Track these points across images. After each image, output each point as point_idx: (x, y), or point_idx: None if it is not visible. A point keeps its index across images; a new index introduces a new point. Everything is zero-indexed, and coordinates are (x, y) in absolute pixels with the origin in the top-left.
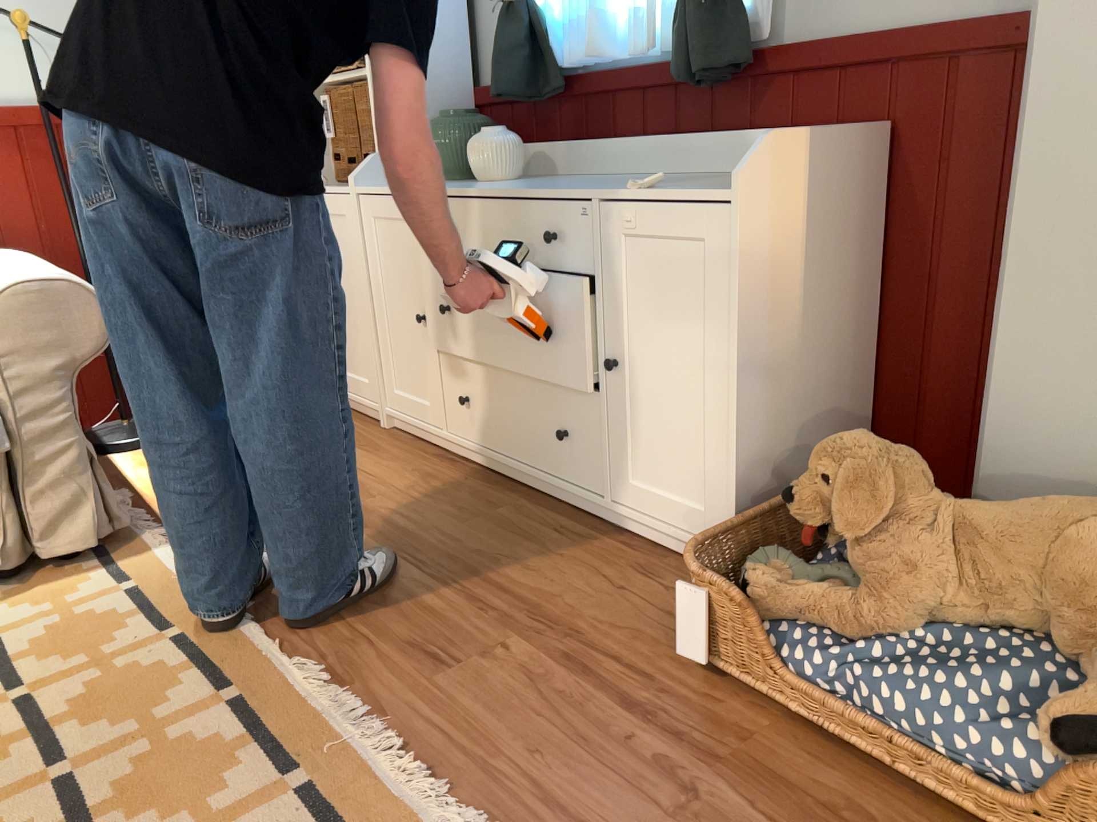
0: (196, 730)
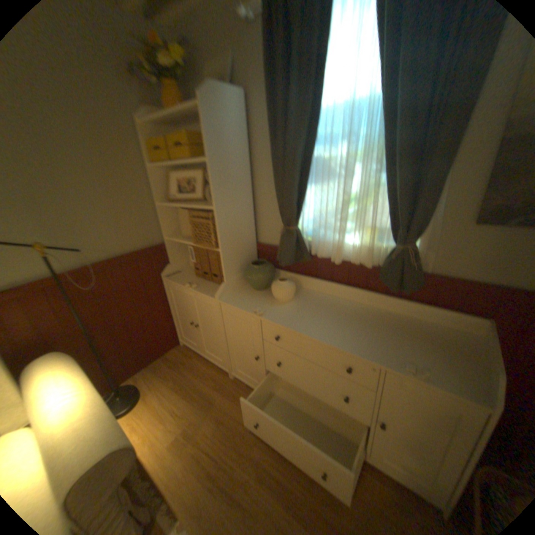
0: None
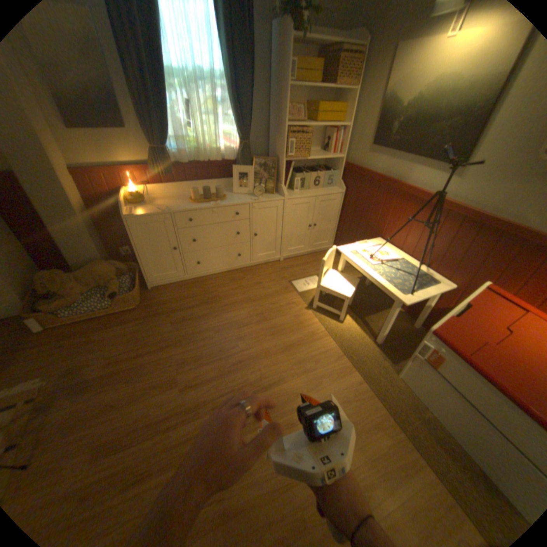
0: None
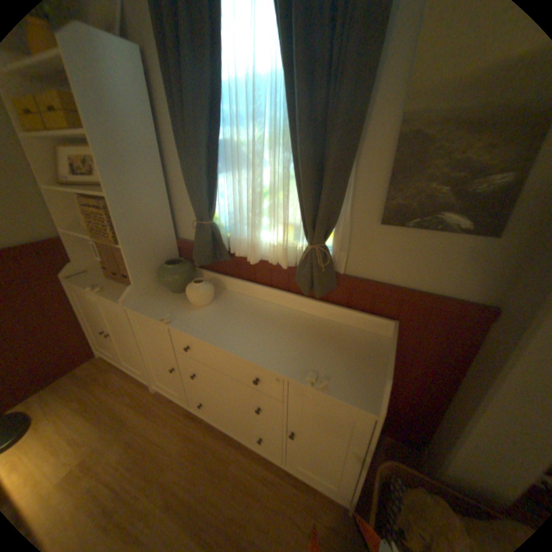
0: None
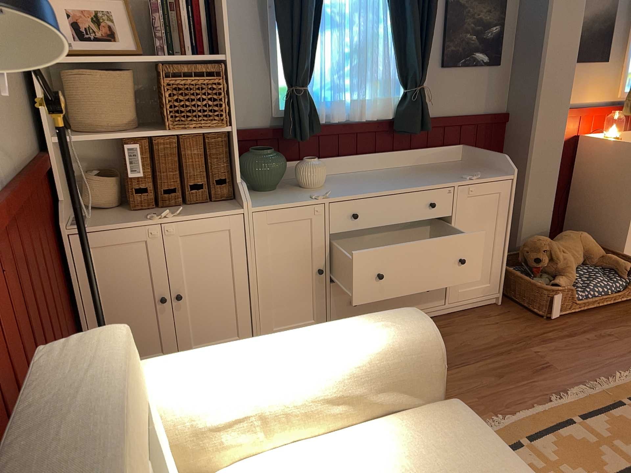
0: (604, 430)
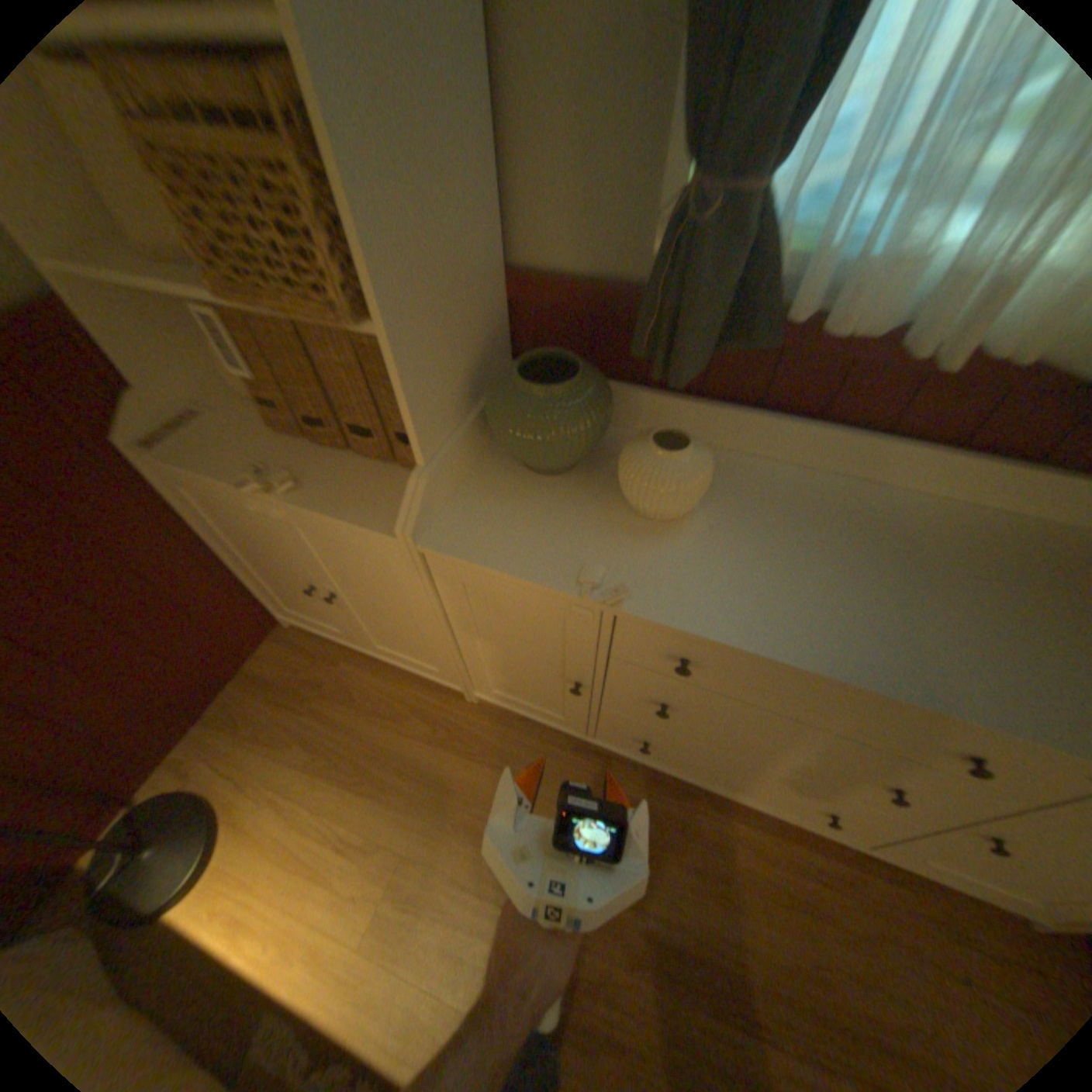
0: None
